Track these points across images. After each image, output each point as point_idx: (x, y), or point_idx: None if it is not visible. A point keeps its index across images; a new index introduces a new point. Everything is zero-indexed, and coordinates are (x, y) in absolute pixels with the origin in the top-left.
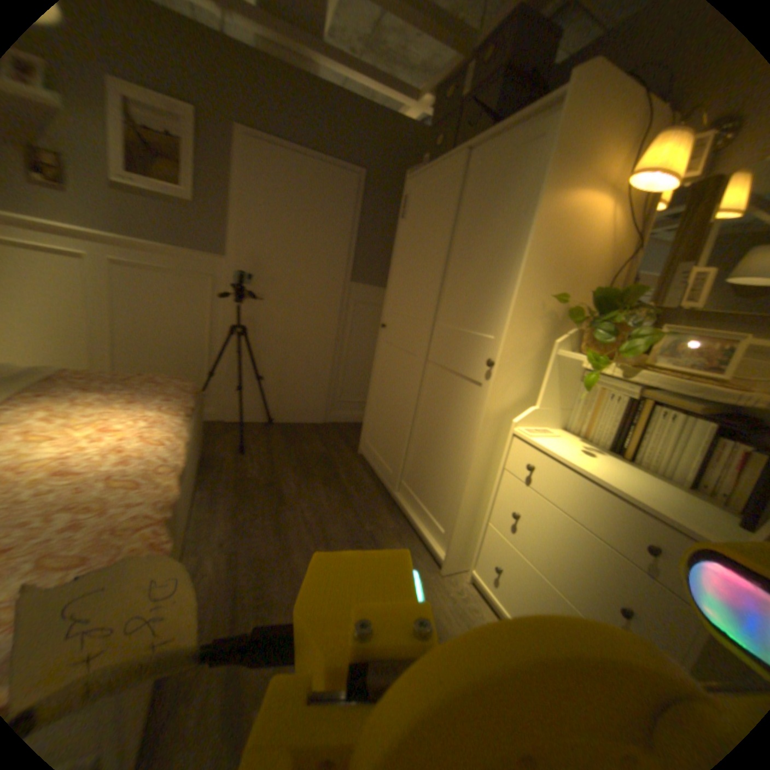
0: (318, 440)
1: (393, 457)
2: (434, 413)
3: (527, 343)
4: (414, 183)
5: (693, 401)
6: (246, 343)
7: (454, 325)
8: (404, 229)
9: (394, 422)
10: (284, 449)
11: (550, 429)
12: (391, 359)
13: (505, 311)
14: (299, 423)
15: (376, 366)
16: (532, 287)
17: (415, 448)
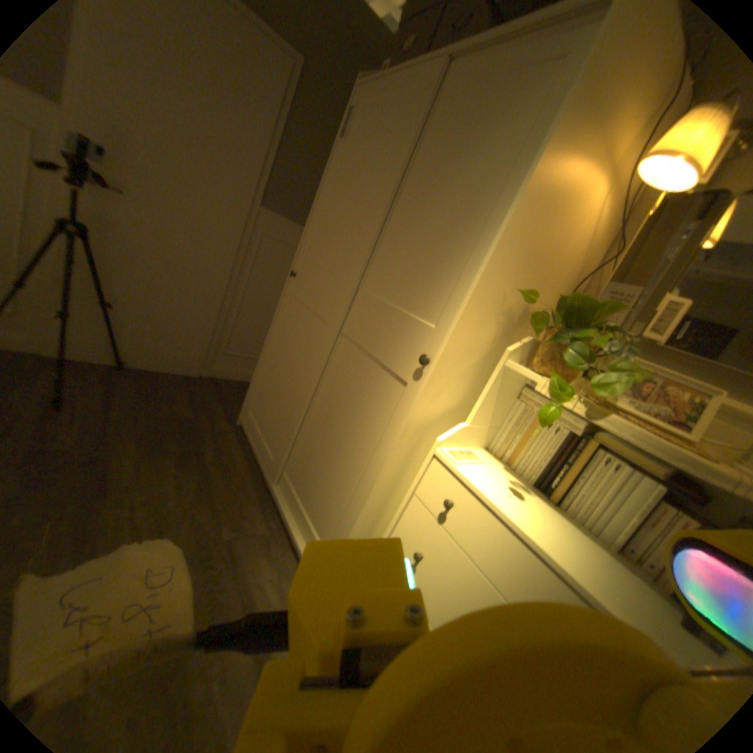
0: (185, 401)
1: (277, 442)
2: (337, 401)
3: (472, 342)
4: (363, 92)
5: (650, 458)
6: (87, 253)
7: (382, 295)
8: (339, 152)
9: (285, 399)
10: (130, 409)
11: (472, 448)
12: (295, 319)
13: (454, 295)
14: (164, 373)
15: (274, 322)
16: (498, 271)
17: (306, 438)
